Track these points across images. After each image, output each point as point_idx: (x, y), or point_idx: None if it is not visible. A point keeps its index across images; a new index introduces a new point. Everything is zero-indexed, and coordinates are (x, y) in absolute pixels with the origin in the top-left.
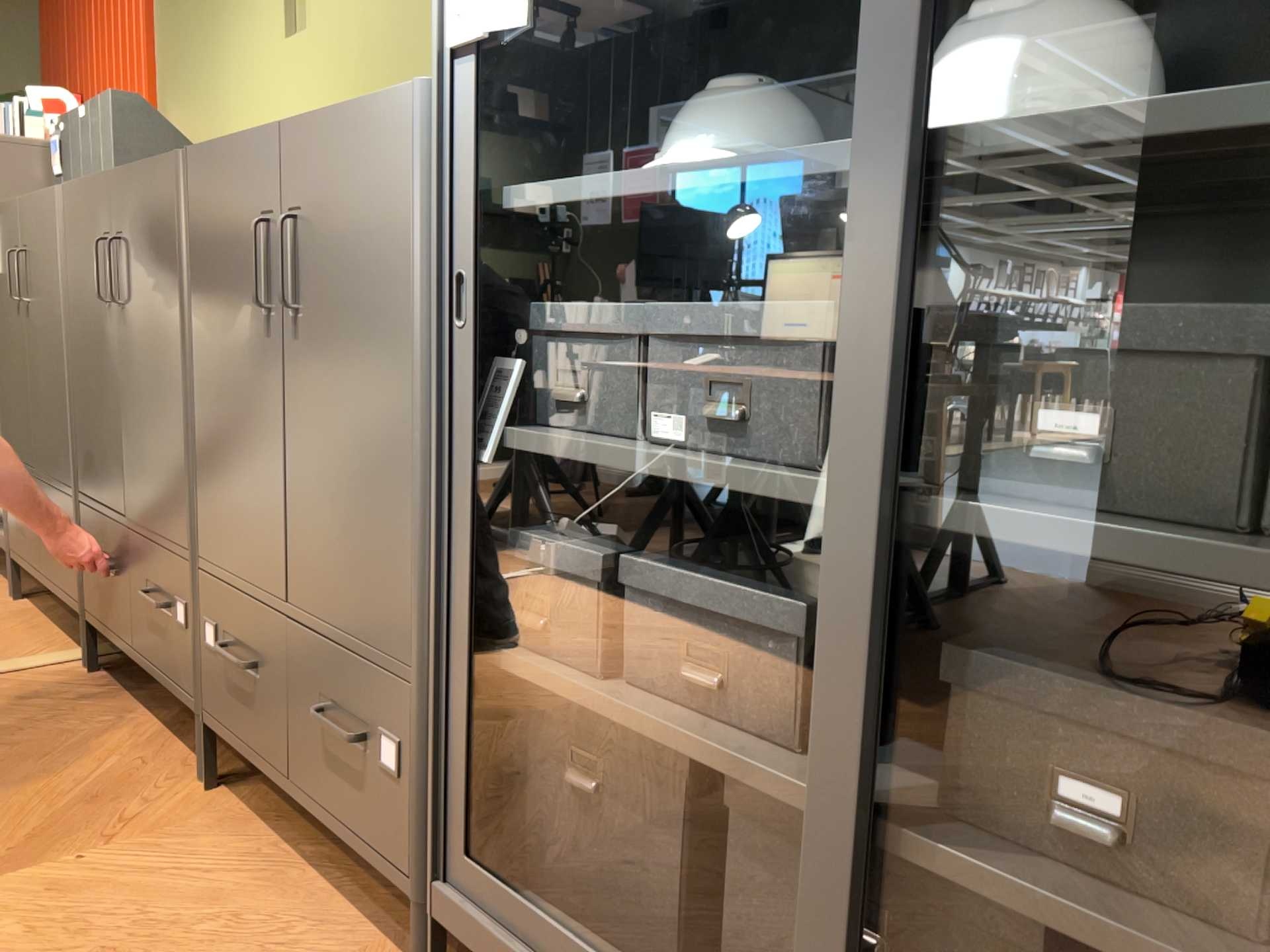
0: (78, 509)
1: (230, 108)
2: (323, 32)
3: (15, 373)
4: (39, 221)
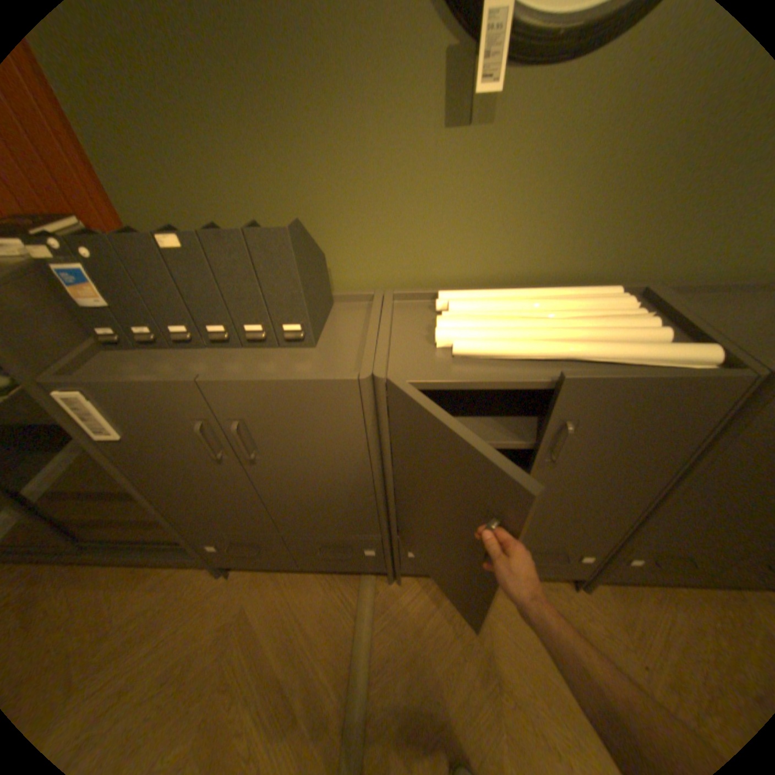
0: (391, 541)
1: (309, 188)
2: (530, 129)
3: (209, 494)
4: (288, 401)
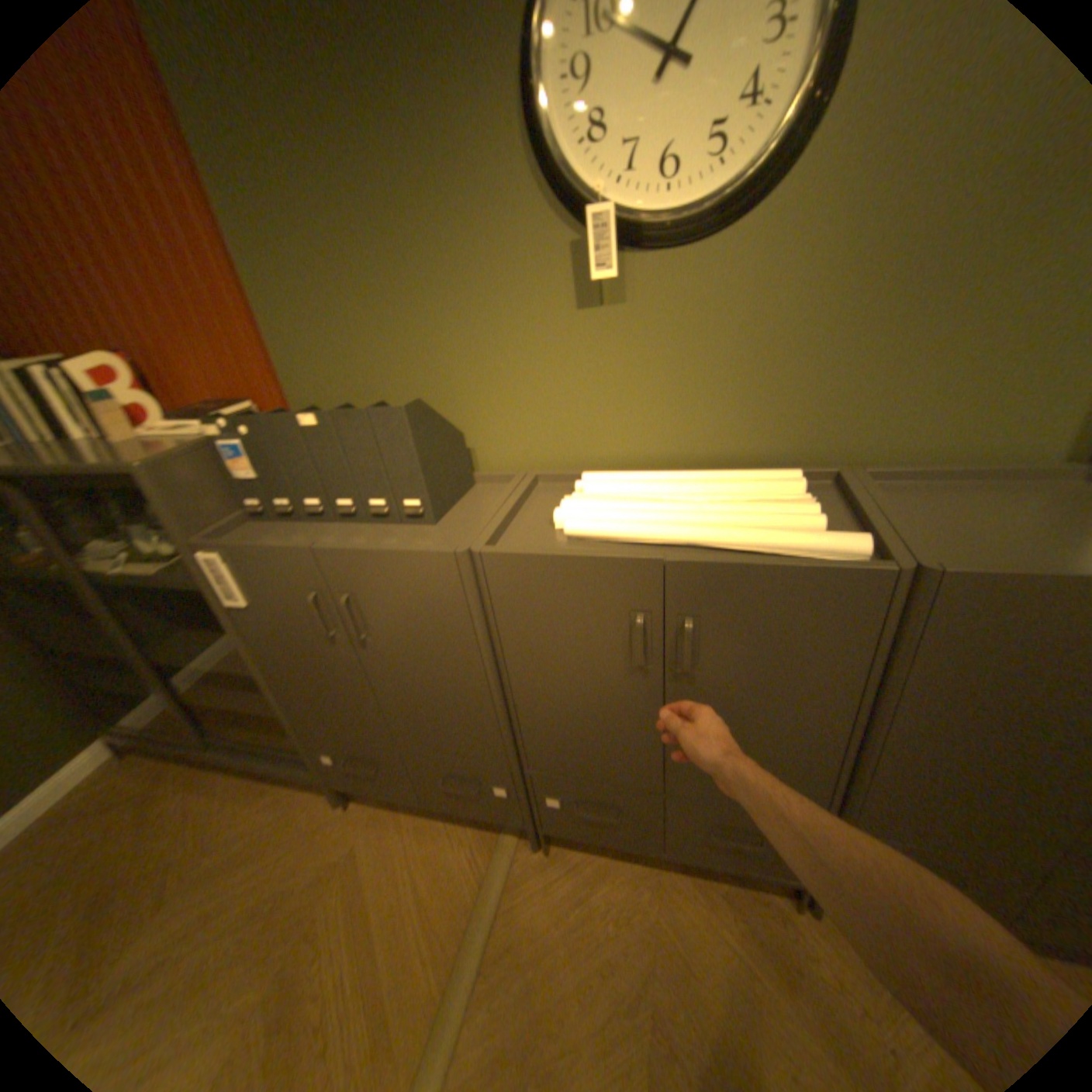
0: (523, 776)
1: (452, 370)
2: (664, 306)
3: (325, 681)
4: (393, 573)
